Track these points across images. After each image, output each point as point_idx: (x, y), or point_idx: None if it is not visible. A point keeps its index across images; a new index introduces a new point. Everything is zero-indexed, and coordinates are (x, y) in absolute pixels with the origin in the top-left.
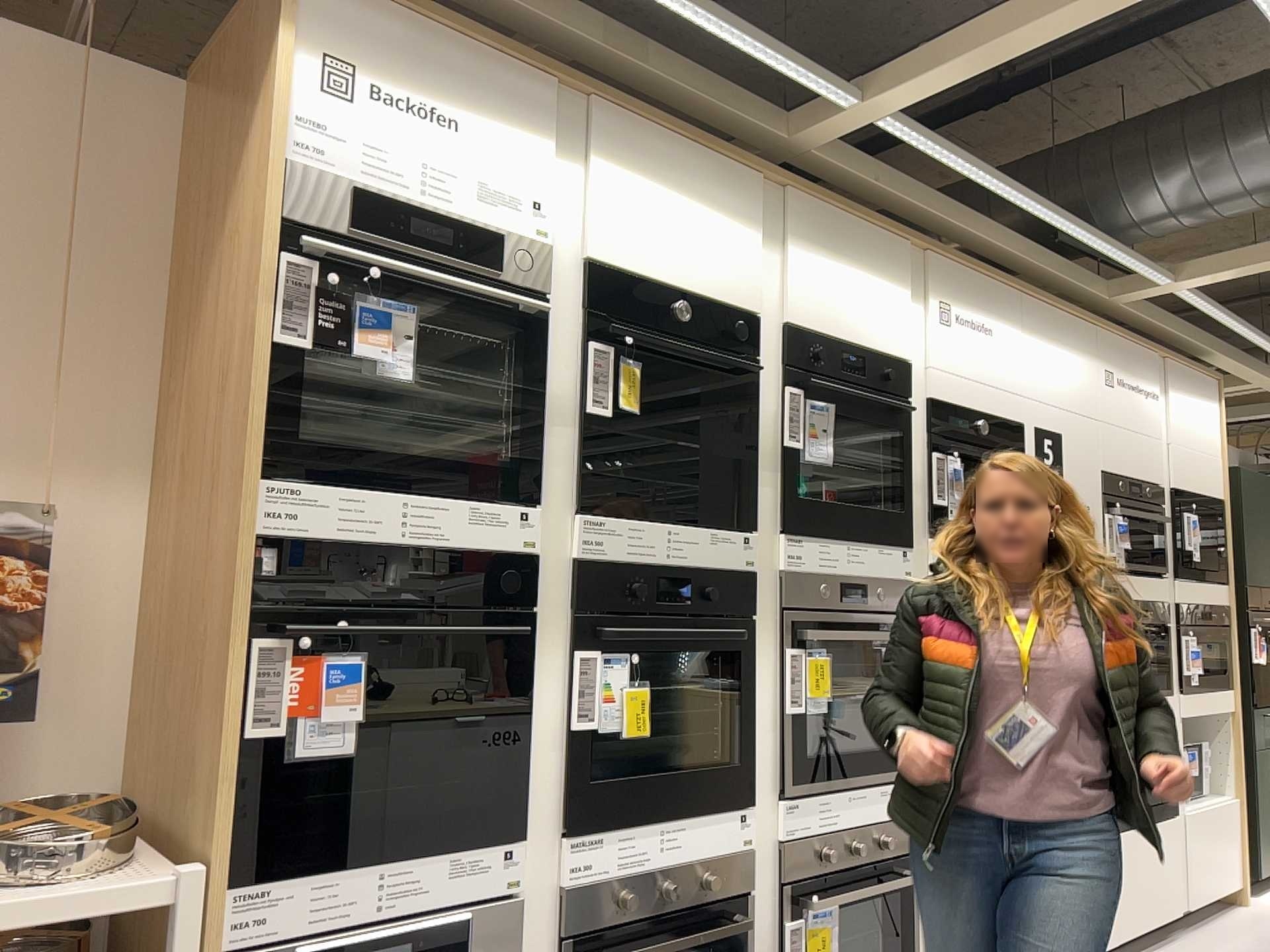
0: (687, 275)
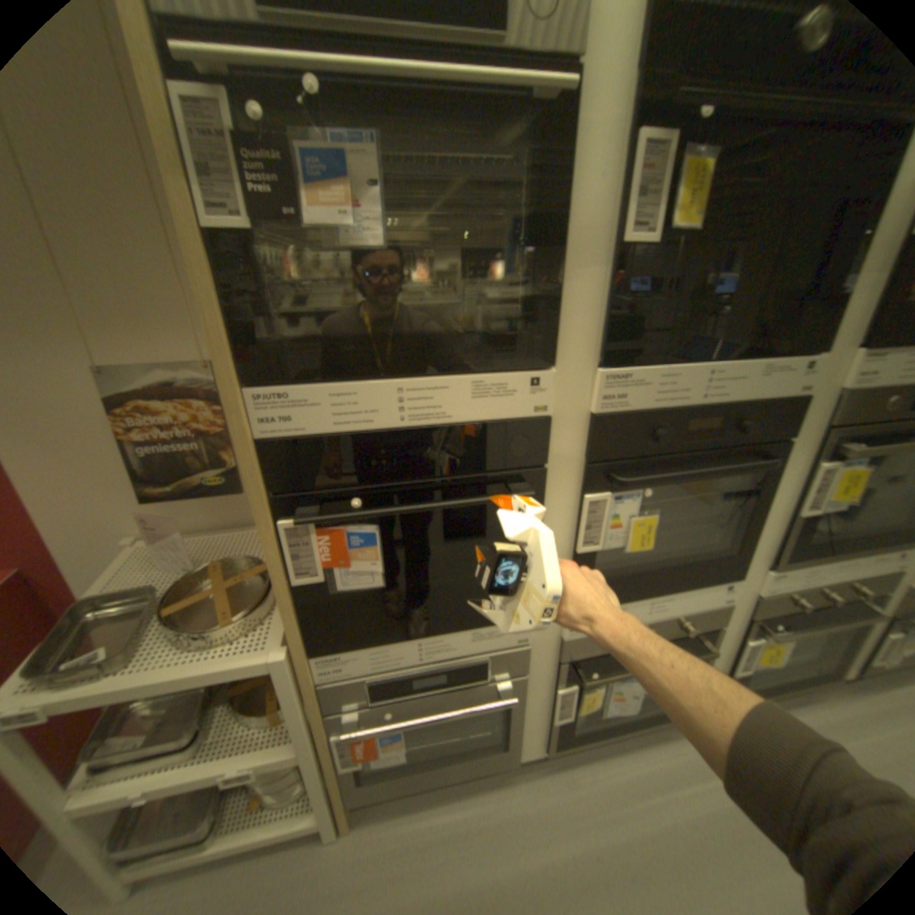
0: None
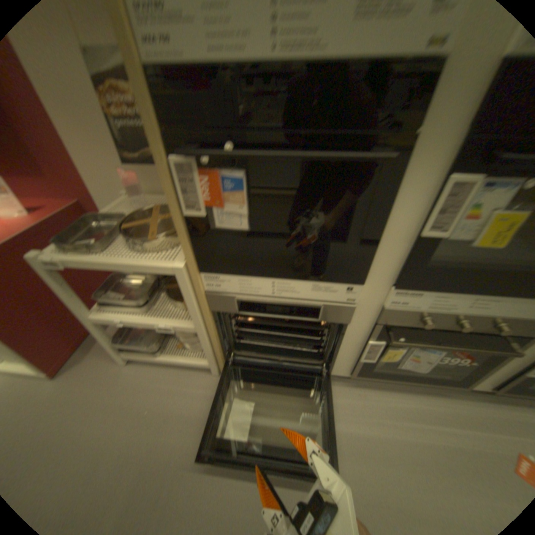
0: None
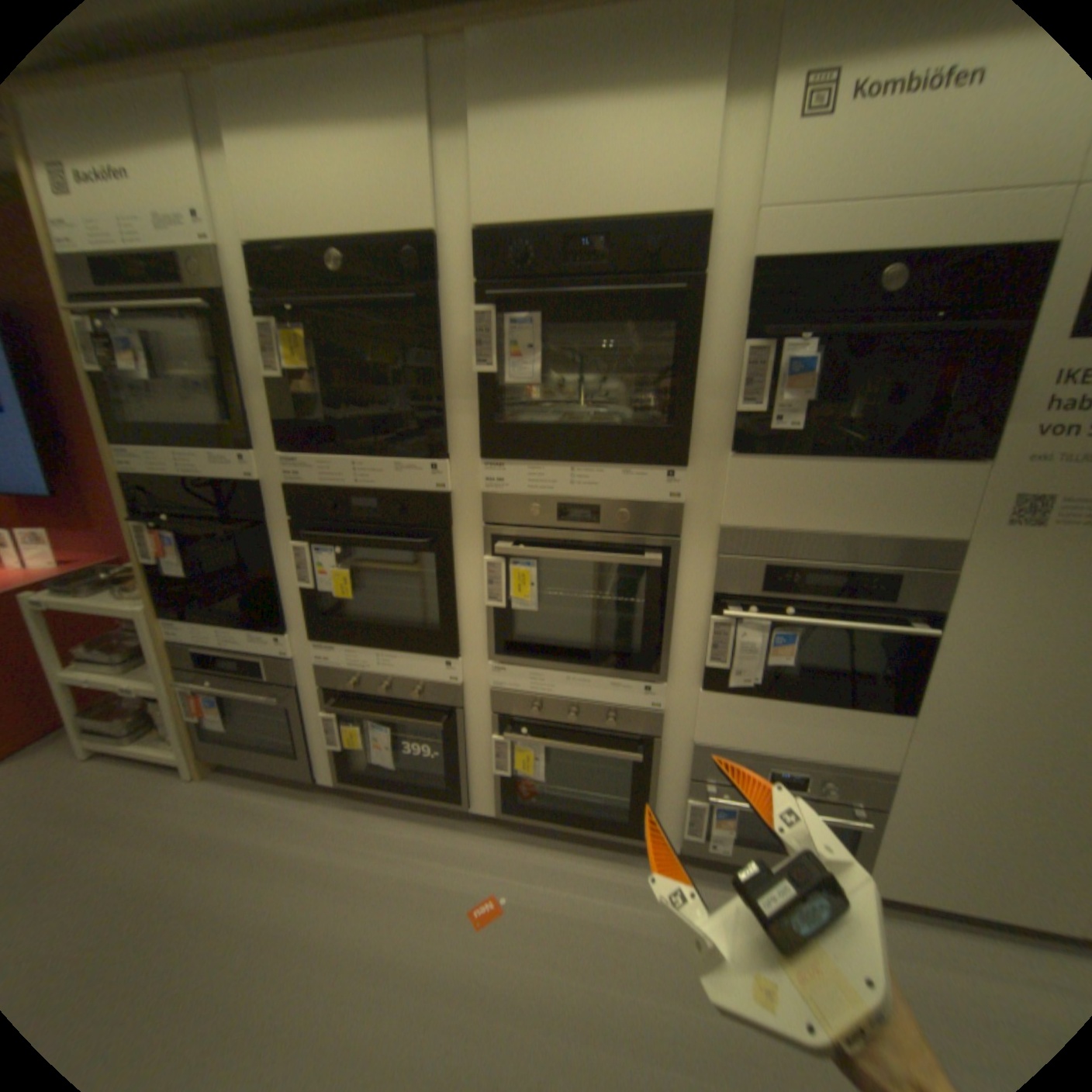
0: (336, 211)
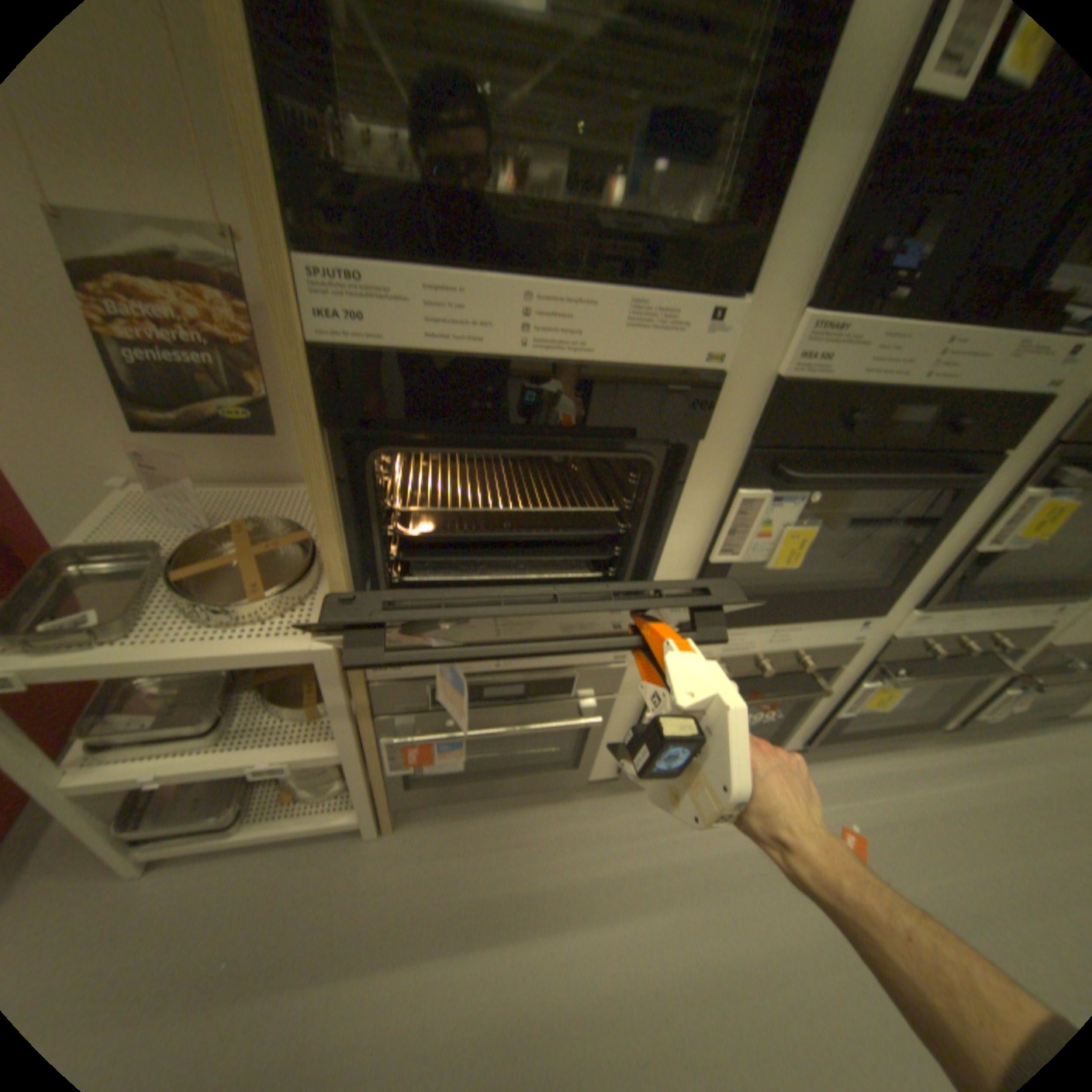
0: None
